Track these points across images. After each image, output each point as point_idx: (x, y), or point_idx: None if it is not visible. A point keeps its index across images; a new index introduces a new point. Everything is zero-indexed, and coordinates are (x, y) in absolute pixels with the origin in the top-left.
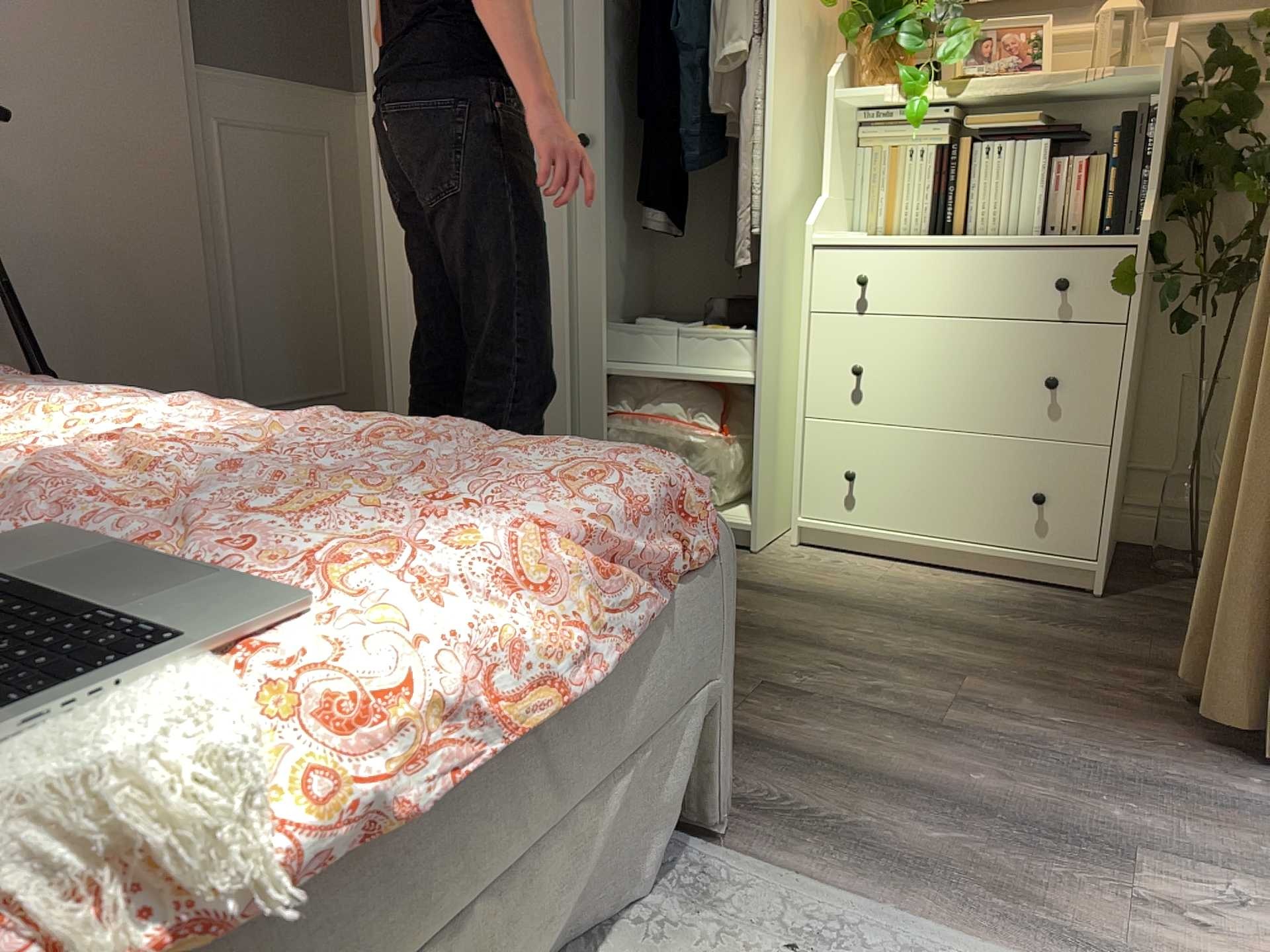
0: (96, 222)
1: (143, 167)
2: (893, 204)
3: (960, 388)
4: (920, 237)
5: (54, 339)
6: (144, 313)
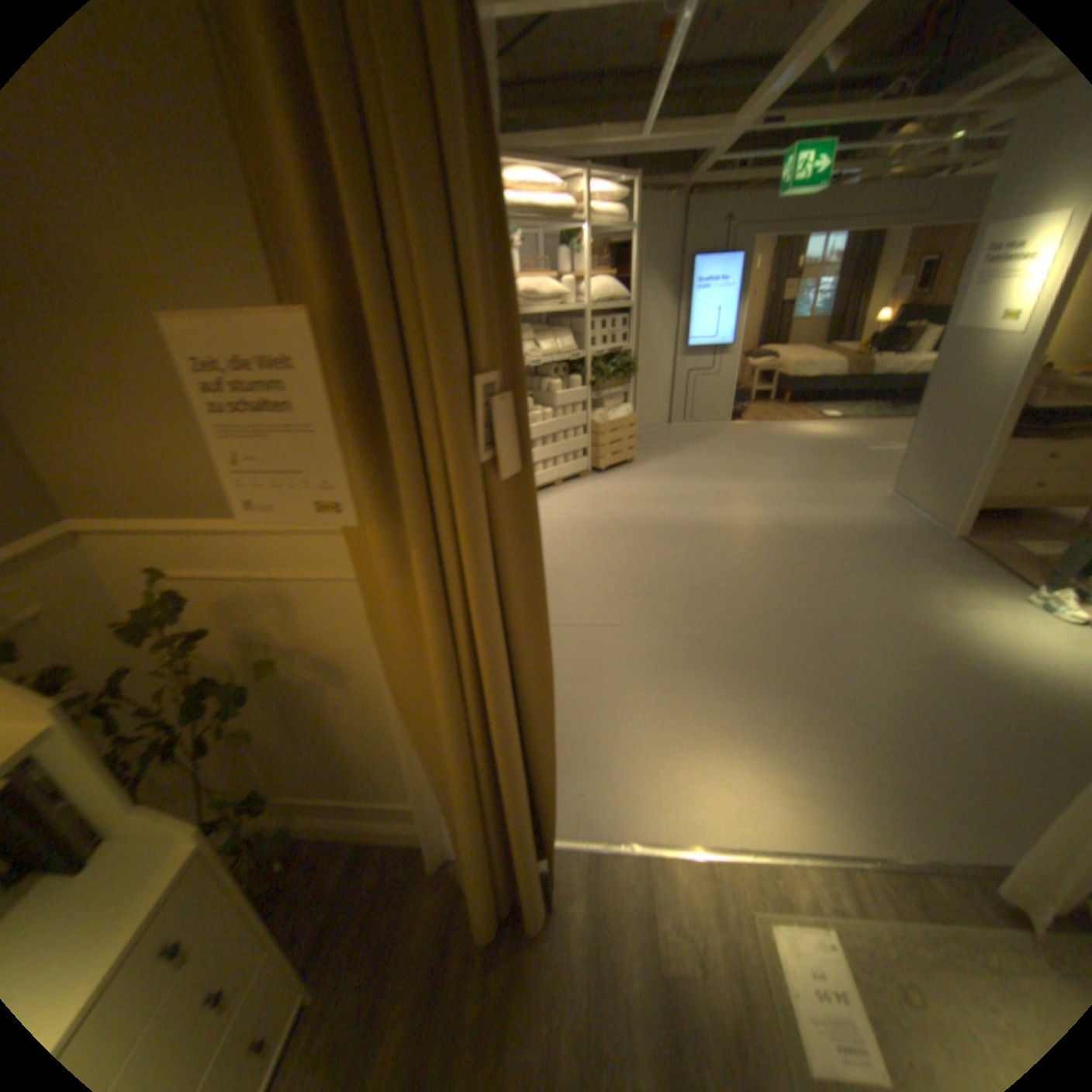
0: None
1: None
2: None
3: None
4: None
5: None
6: None
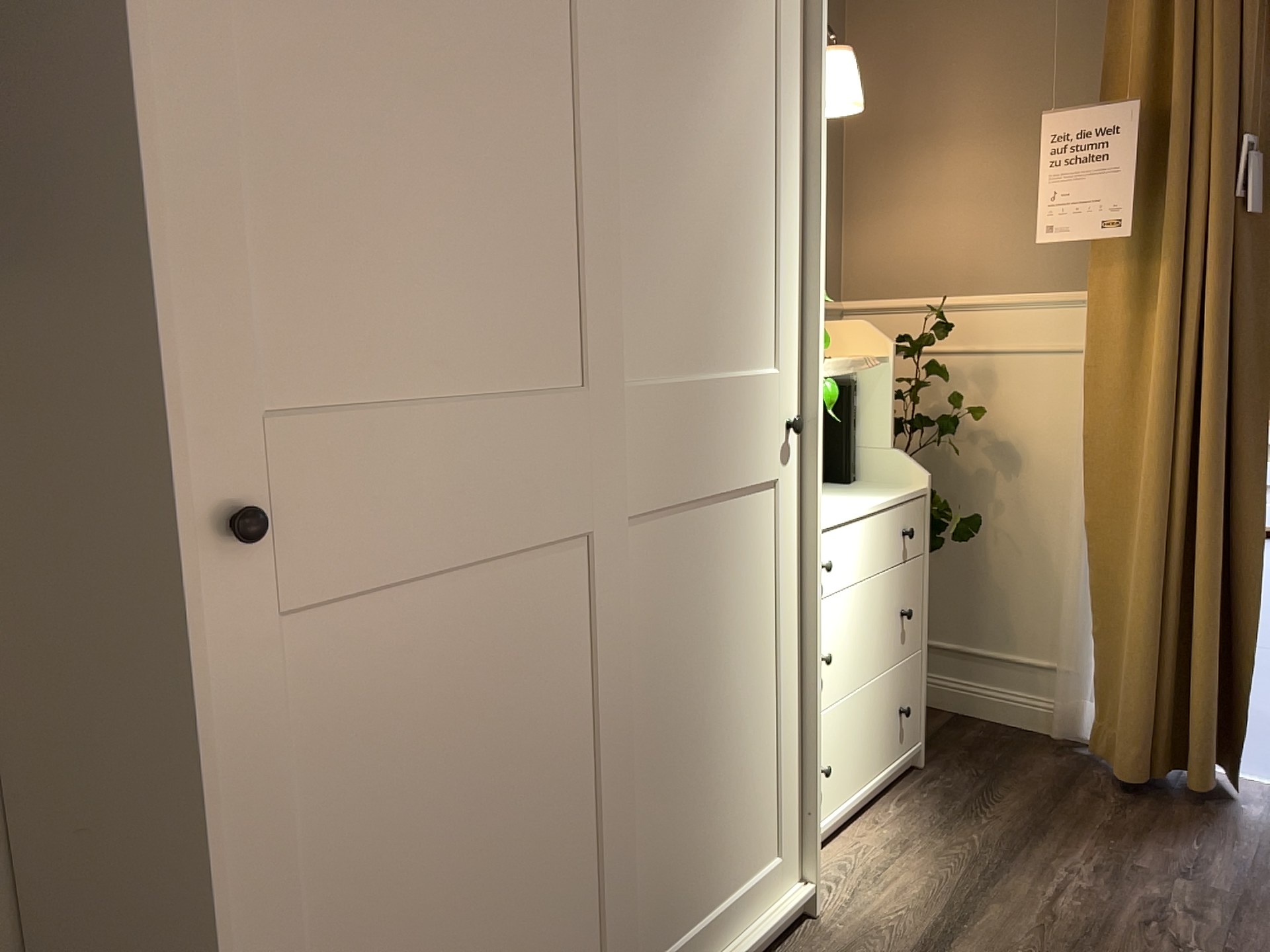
0: None
1: None
2: None
3: (863, 638)
4: None
5: None
6: None
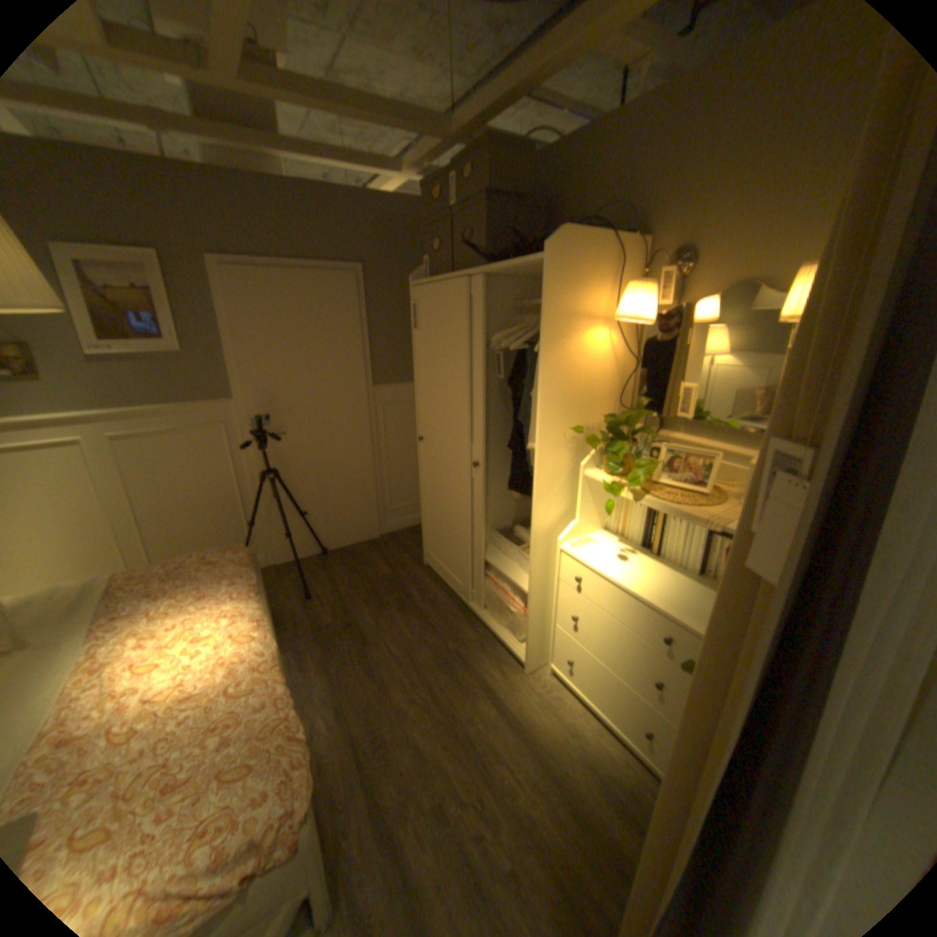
0: (327, 452)
1: (346, 430)
2: (626, 521)
3: (617, 655)
4: (631, 549)
5: (310, 495)
6: (345, 481)
